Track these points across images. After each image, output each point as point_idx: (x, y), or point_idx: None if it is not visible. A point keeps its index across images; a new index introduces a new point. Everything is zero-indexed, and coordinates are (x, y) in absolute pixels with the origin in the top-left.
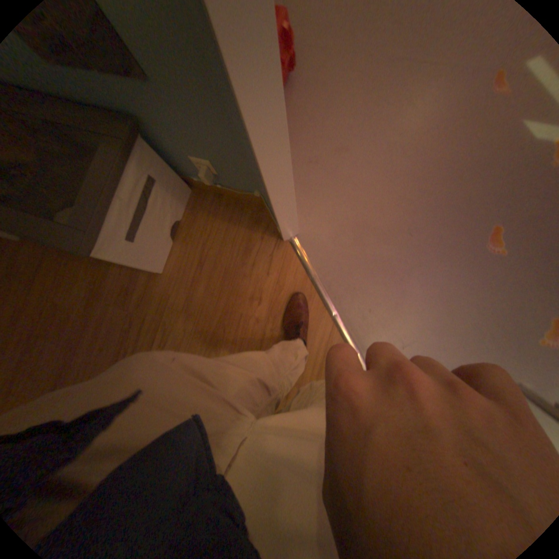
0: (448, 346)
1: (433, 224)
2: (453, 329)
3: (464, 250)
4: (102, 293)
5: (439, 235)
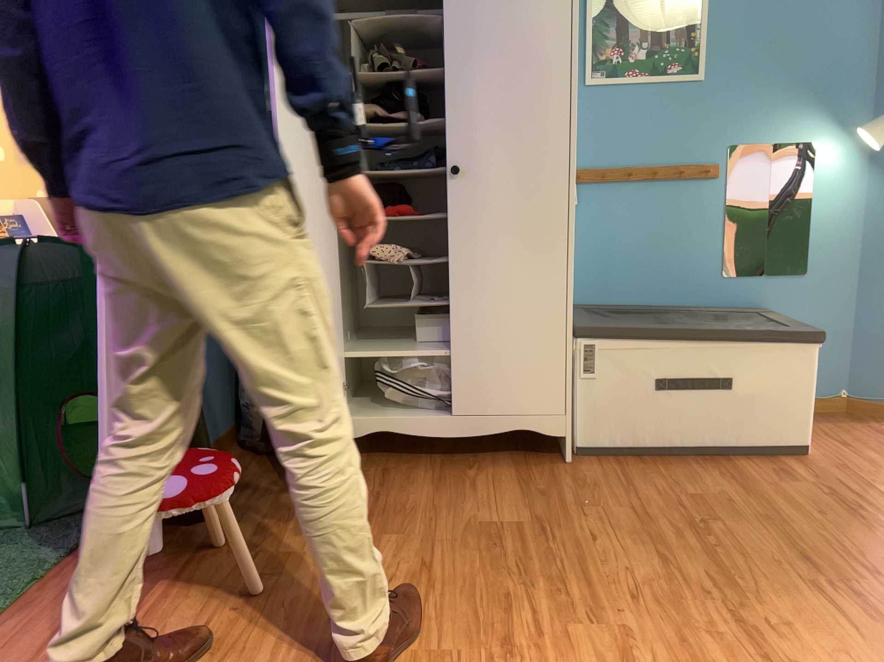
0: None
1: None
2: None
3: None
4: (752, 476)
5: None
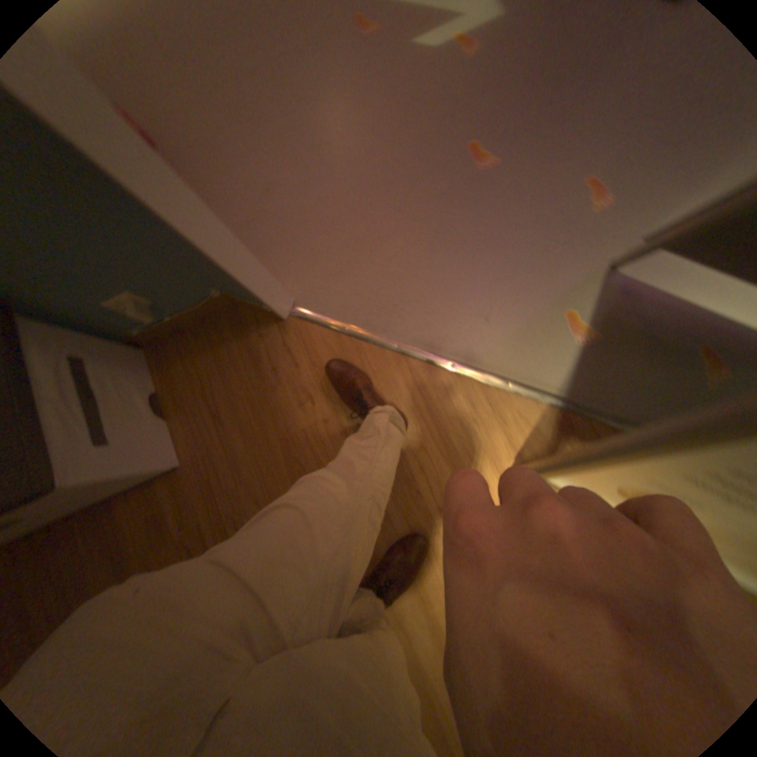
0: (522, 280)
1: (411, 185)
2: (512, 261)
3: (459, 184)
4: (126, 548)
5: (425, 189)
